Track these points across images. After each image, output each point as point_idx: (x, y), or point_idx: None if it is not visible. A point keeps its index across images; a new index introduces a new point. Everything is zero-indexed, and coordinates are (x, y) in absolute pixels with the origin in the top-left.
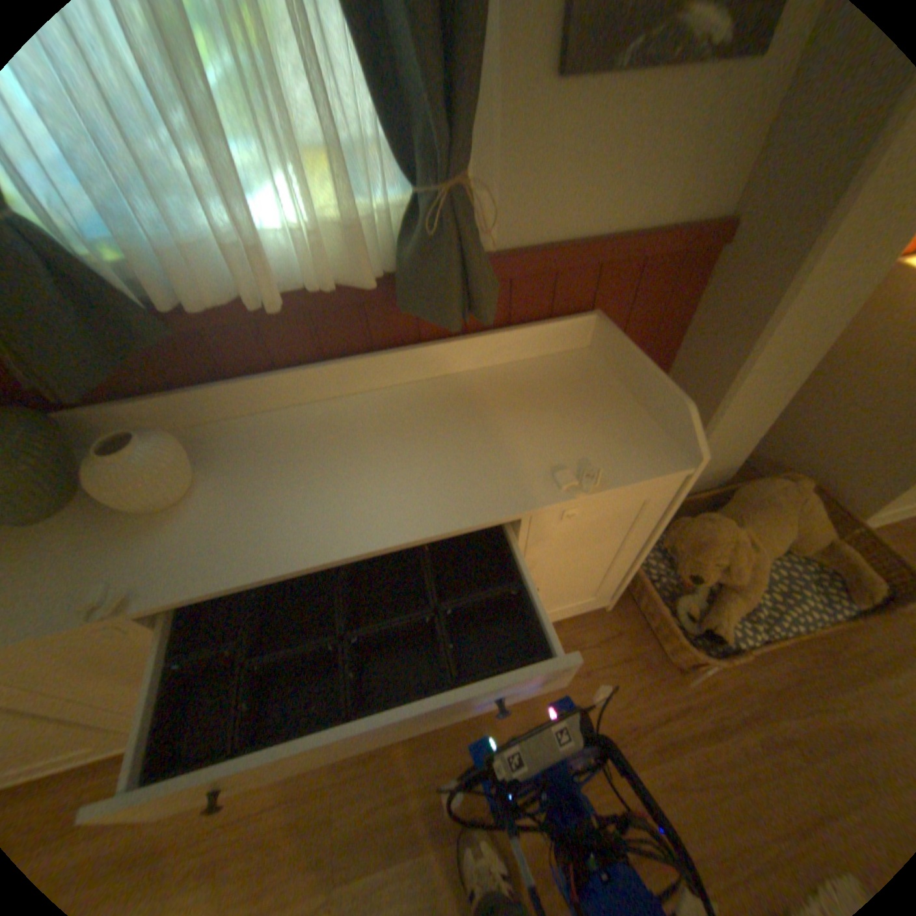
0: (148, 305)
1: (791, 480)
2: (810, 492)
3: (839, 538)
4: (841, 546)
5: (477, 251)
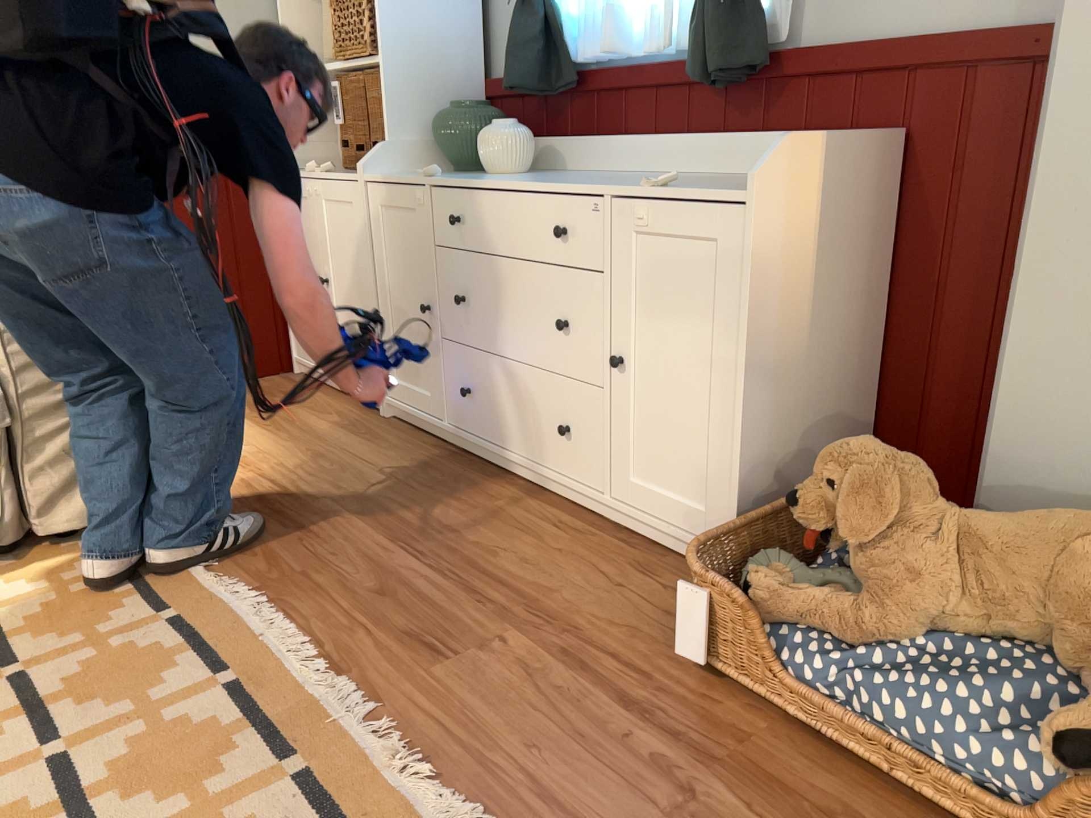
0: (570, 62)
1: None
2: None
3: None
4: None
5: (739, 29)
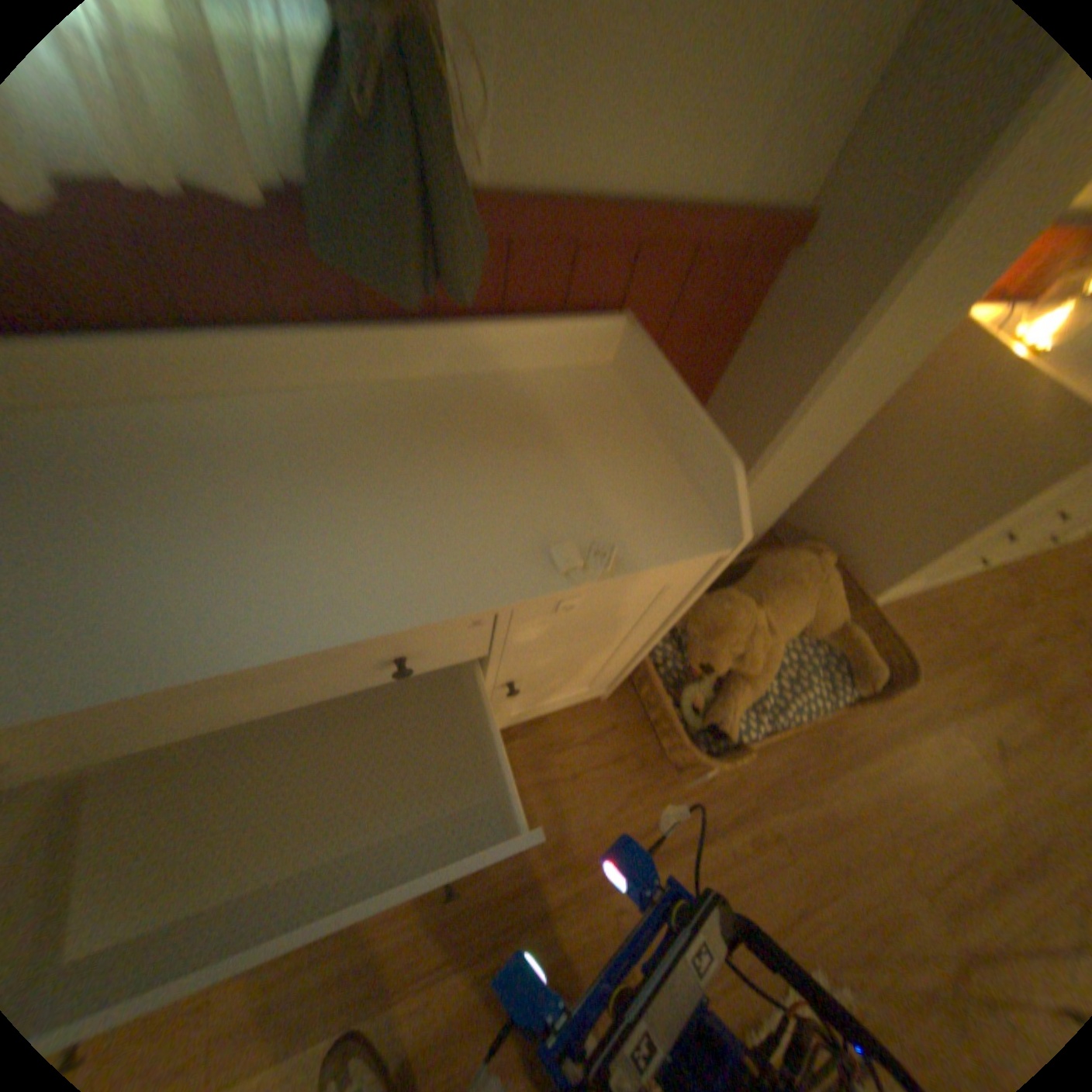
0: None
1: (811, 550)
2: (831, 568)
3: (848, 616)
4: (850, 626)
5: (453, 172)
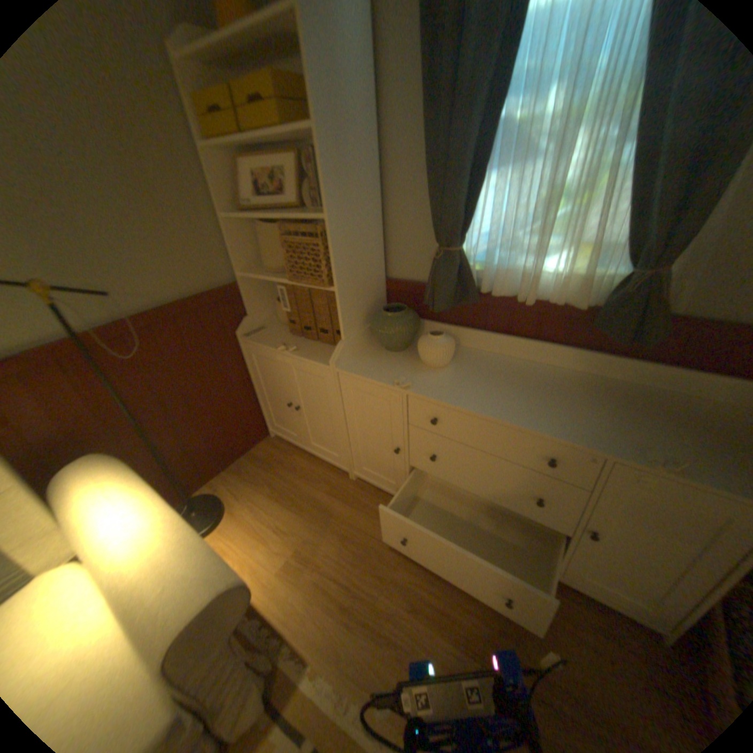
0: (478, 289)
1: None
2: None
3: None
4: None
5: (661, 310)
